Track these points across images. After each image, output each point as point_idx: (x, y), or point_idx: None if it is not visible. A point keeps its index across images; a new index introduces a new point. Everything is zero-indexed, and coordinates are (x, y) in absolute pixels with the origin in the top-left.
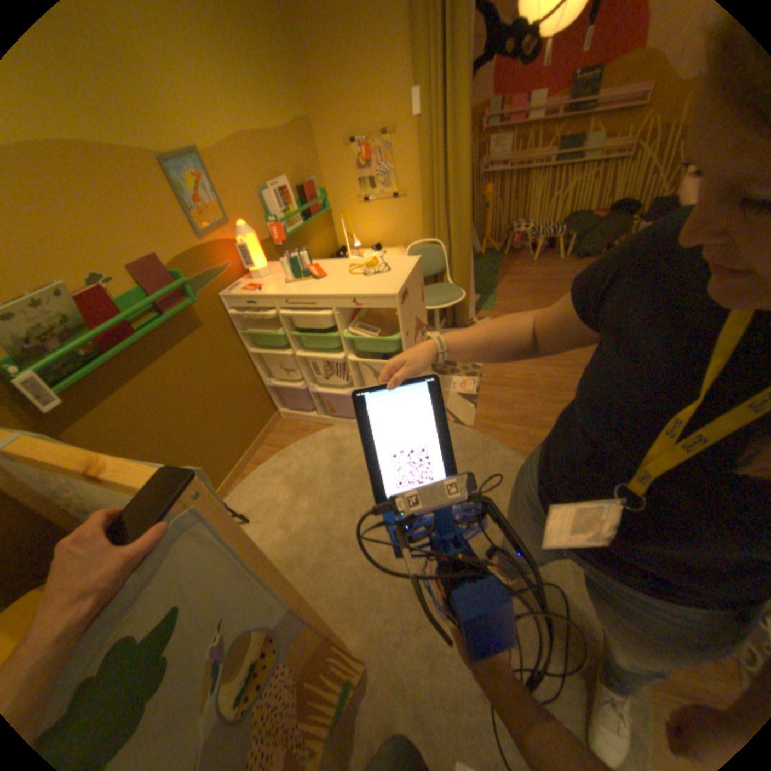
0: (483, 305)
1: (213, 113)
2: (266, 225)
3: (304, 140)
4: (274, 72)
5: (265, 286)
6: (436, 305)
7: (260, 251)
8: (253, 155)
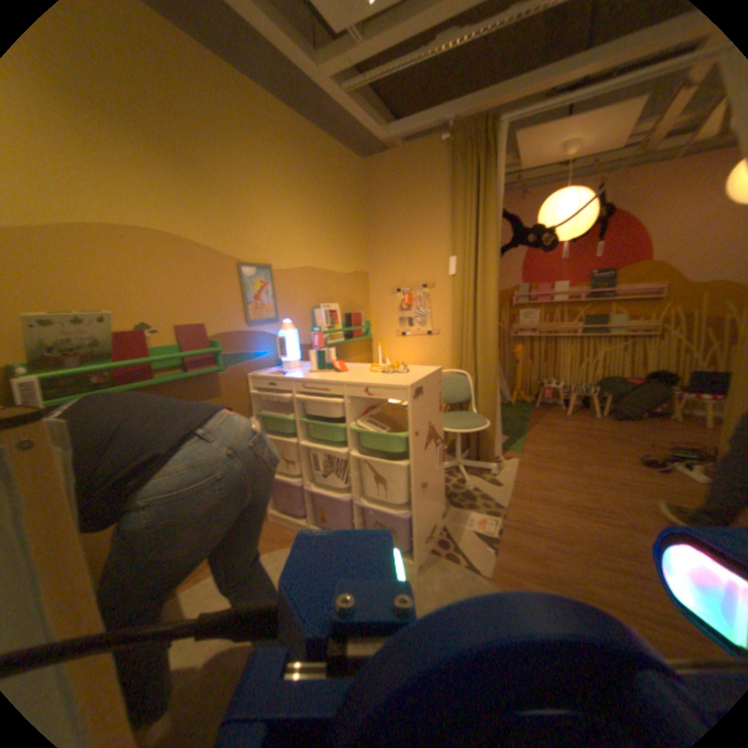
0: (512, 446)
1: (293, 250)
2: (311, 333)
3: (361, 286)
4: (348, 241)
5: (291, 373)
6: (458, 429)
7: (298, 347)
8: (316, 283)
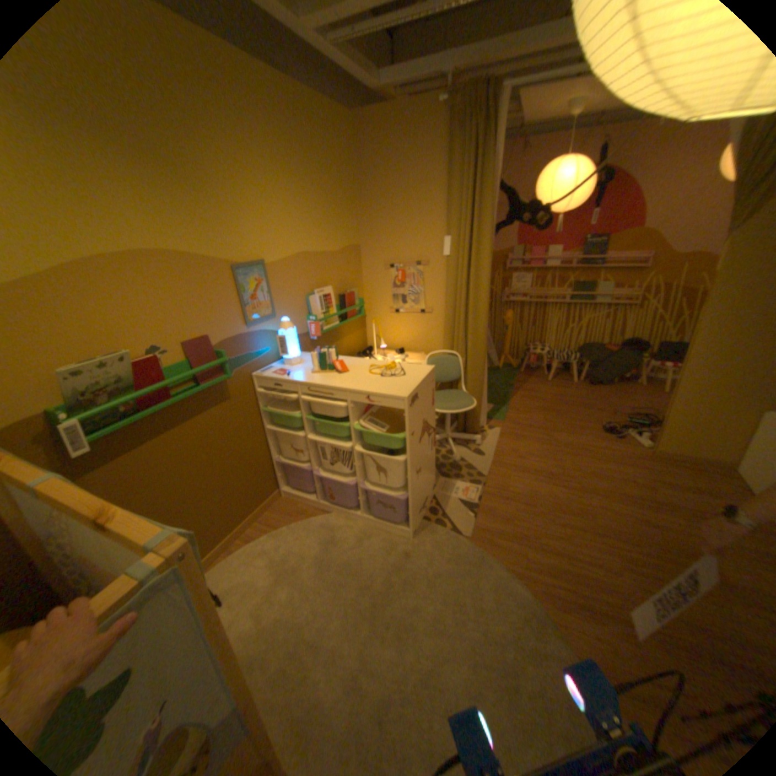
0: (495, 415)
1: (283, 239)
2: (307, 322)
3: (352, 262)
4: (338, 215)
5: (293, 373)
6: (447, 410)
7: (296, 343)
8: (308, 269)
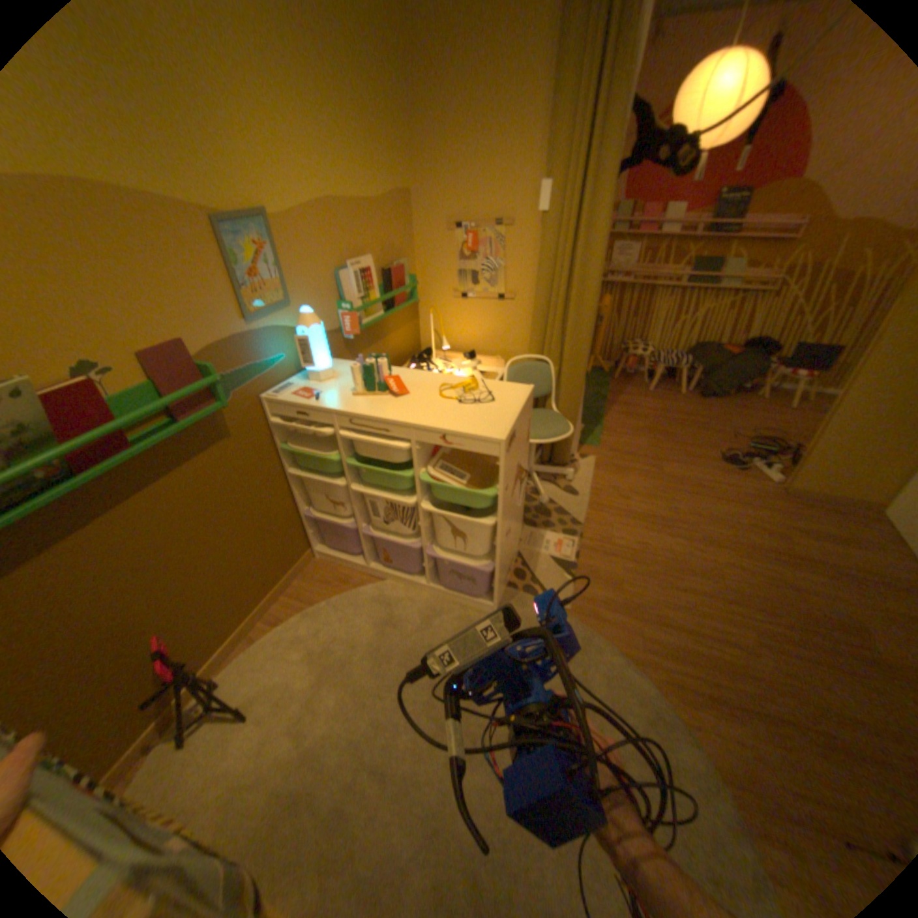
0: (588, 439)
1: (296, 171)
2: (339, 313)
3: (401, 217)
4: (379, 135)
5: (326, 396)
6: (537, 439)
7: (327, 348)
8: (337, 227)
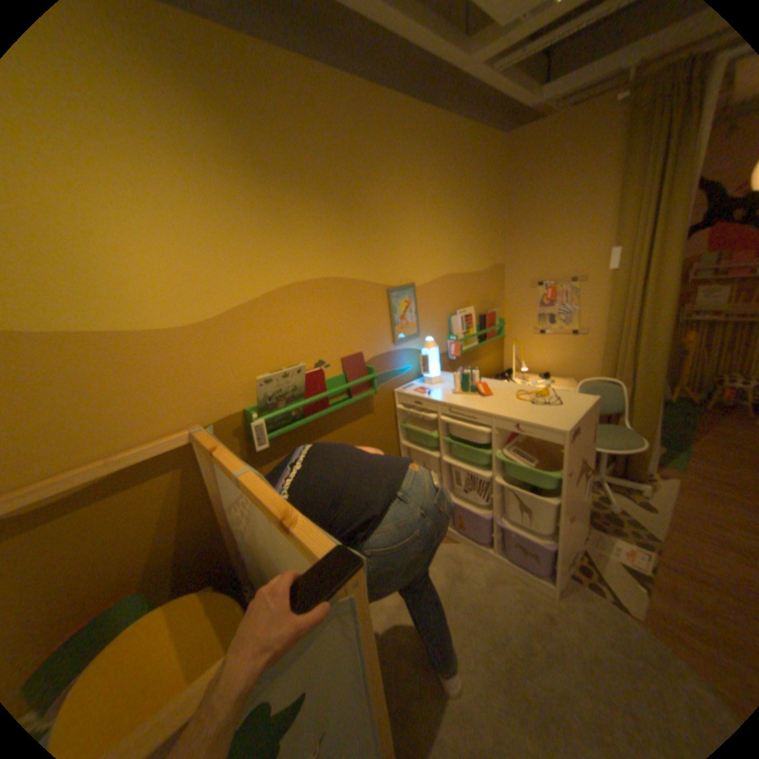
0: (671, 462)
1: (433, 262)
2: (447, 342)
3: (496, 281)
4: (485, 235)
5: (434, 392)
6: (607, 449)
7: (437, 362)
8: (452, 290)
